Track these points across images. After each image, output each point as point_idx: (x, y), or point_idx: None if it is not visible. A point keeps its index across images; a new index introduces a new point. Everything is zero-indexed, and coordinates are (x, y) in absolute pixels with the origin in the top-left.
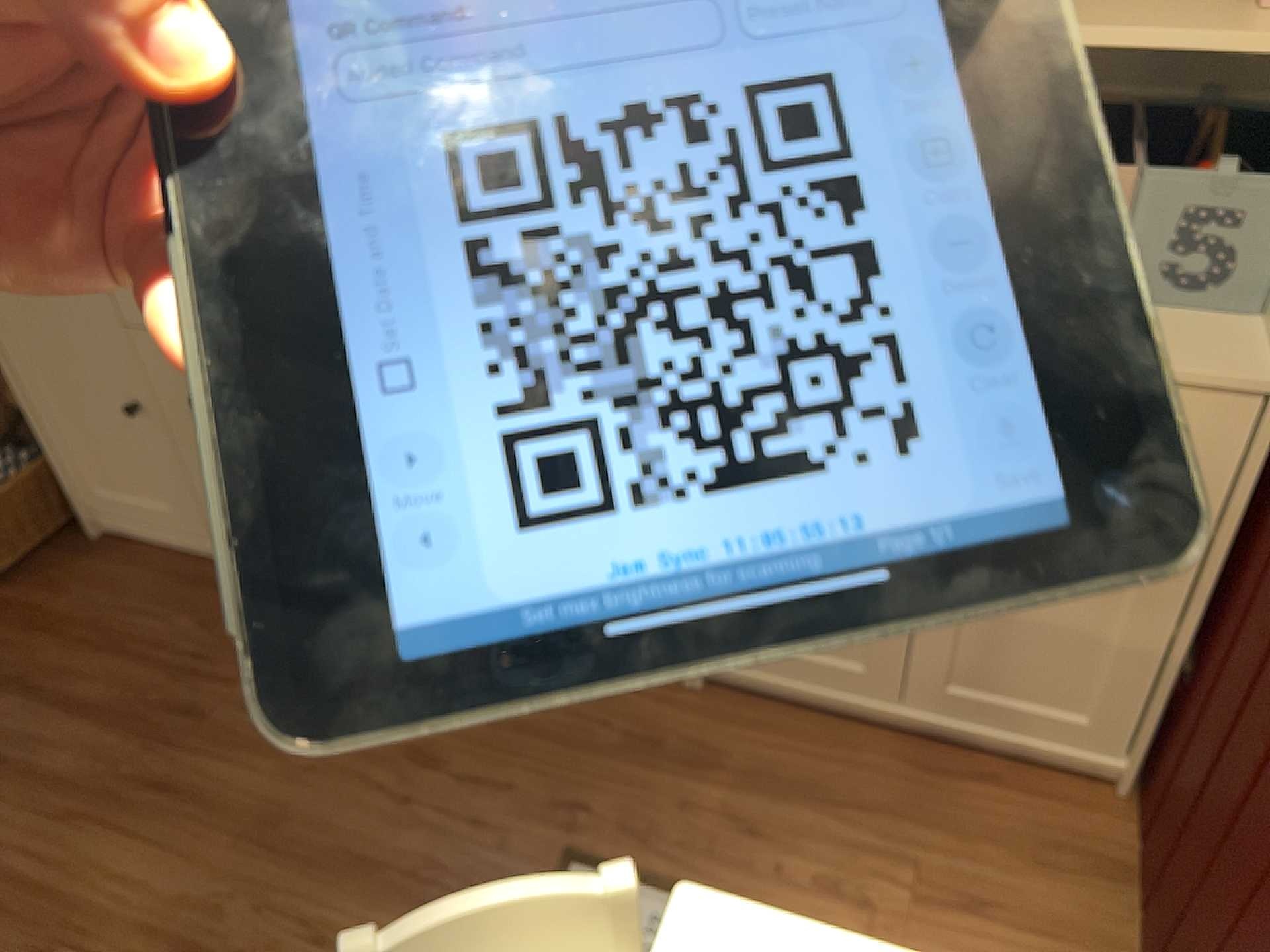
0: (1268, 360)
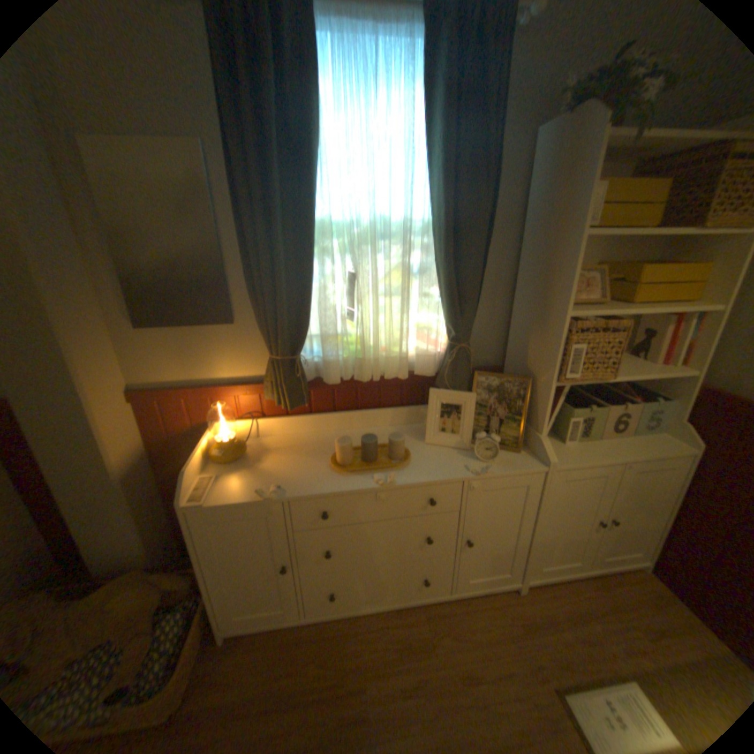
0: (687, 448)
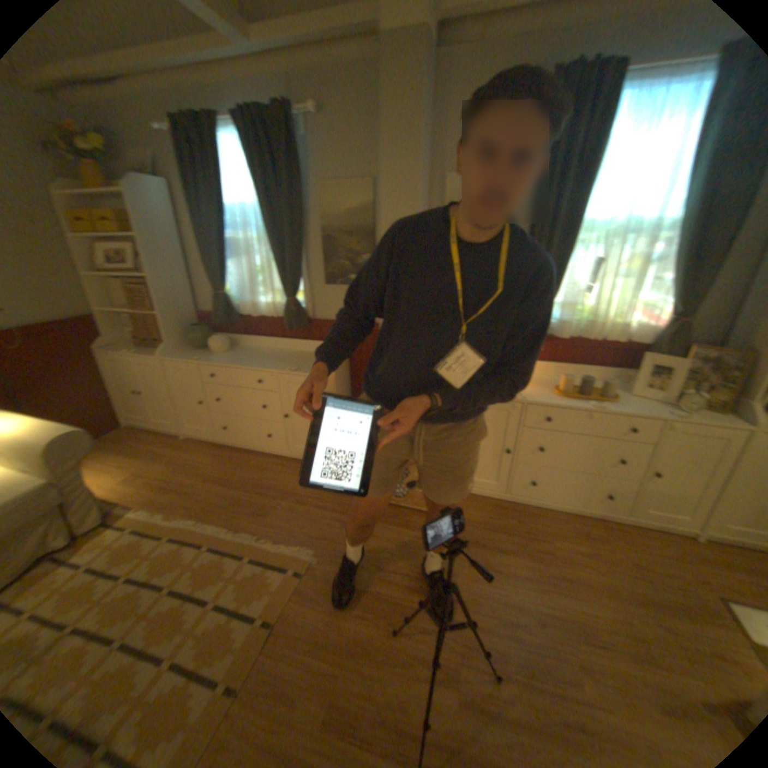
0: None
